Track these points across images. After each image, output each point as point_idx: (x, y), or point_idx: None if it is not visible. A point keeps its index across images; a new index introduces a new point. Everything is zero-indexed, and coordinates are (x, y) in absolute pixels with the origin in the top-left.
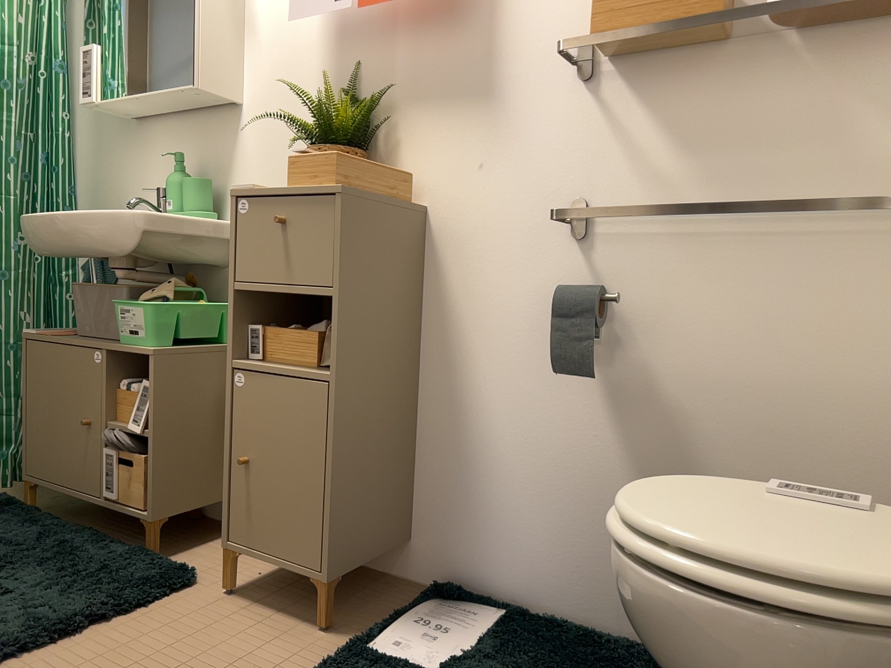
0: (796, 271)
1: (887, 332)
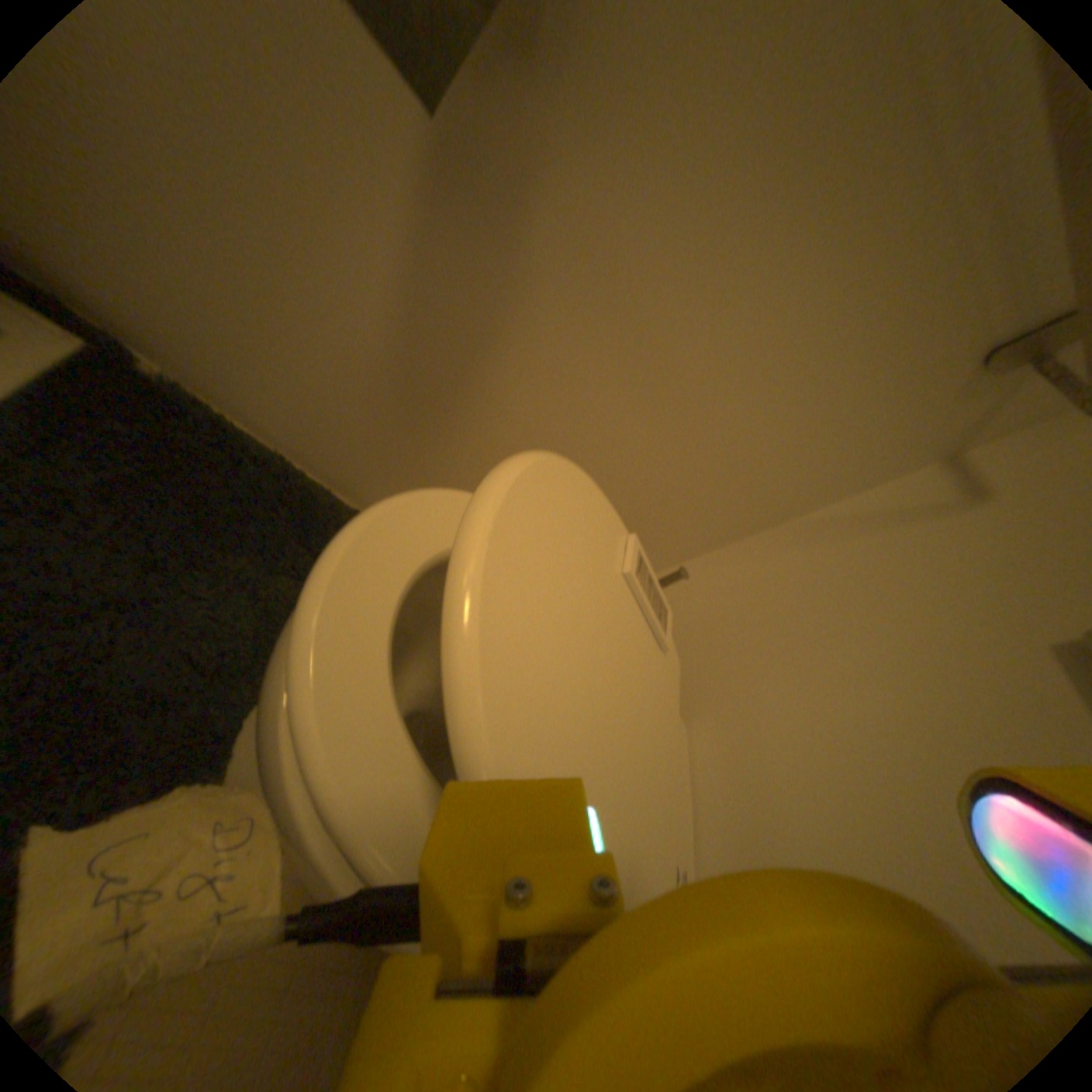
0: (868, 256)
1: (819, 414)
